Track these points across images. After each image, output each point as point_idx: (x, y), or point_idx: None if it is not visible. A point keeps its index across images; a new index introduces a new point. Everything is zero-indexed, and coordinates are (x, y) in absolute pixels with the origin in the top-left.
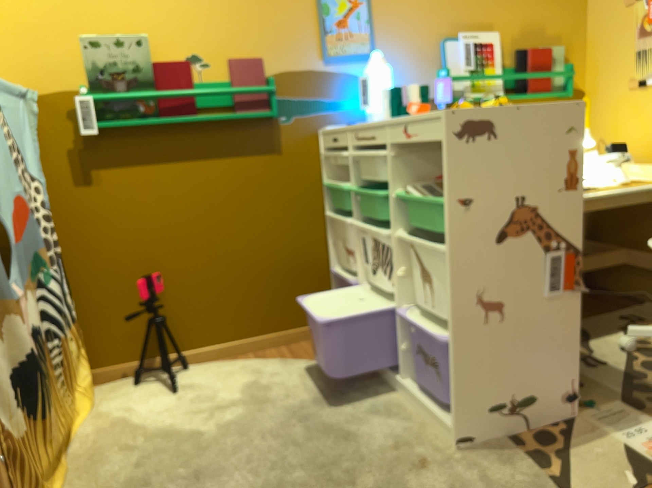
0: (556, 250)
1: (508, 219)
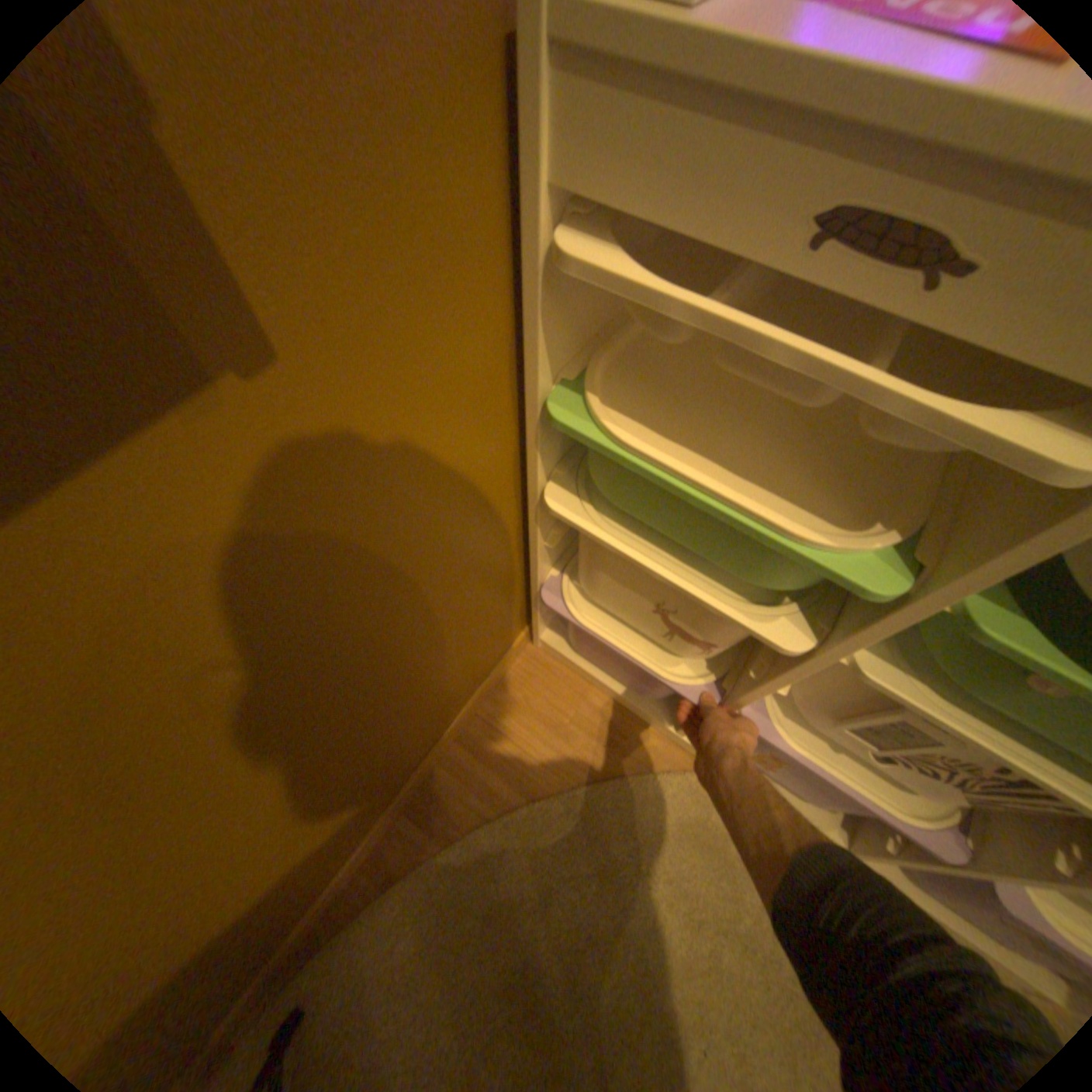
0: None
1: None
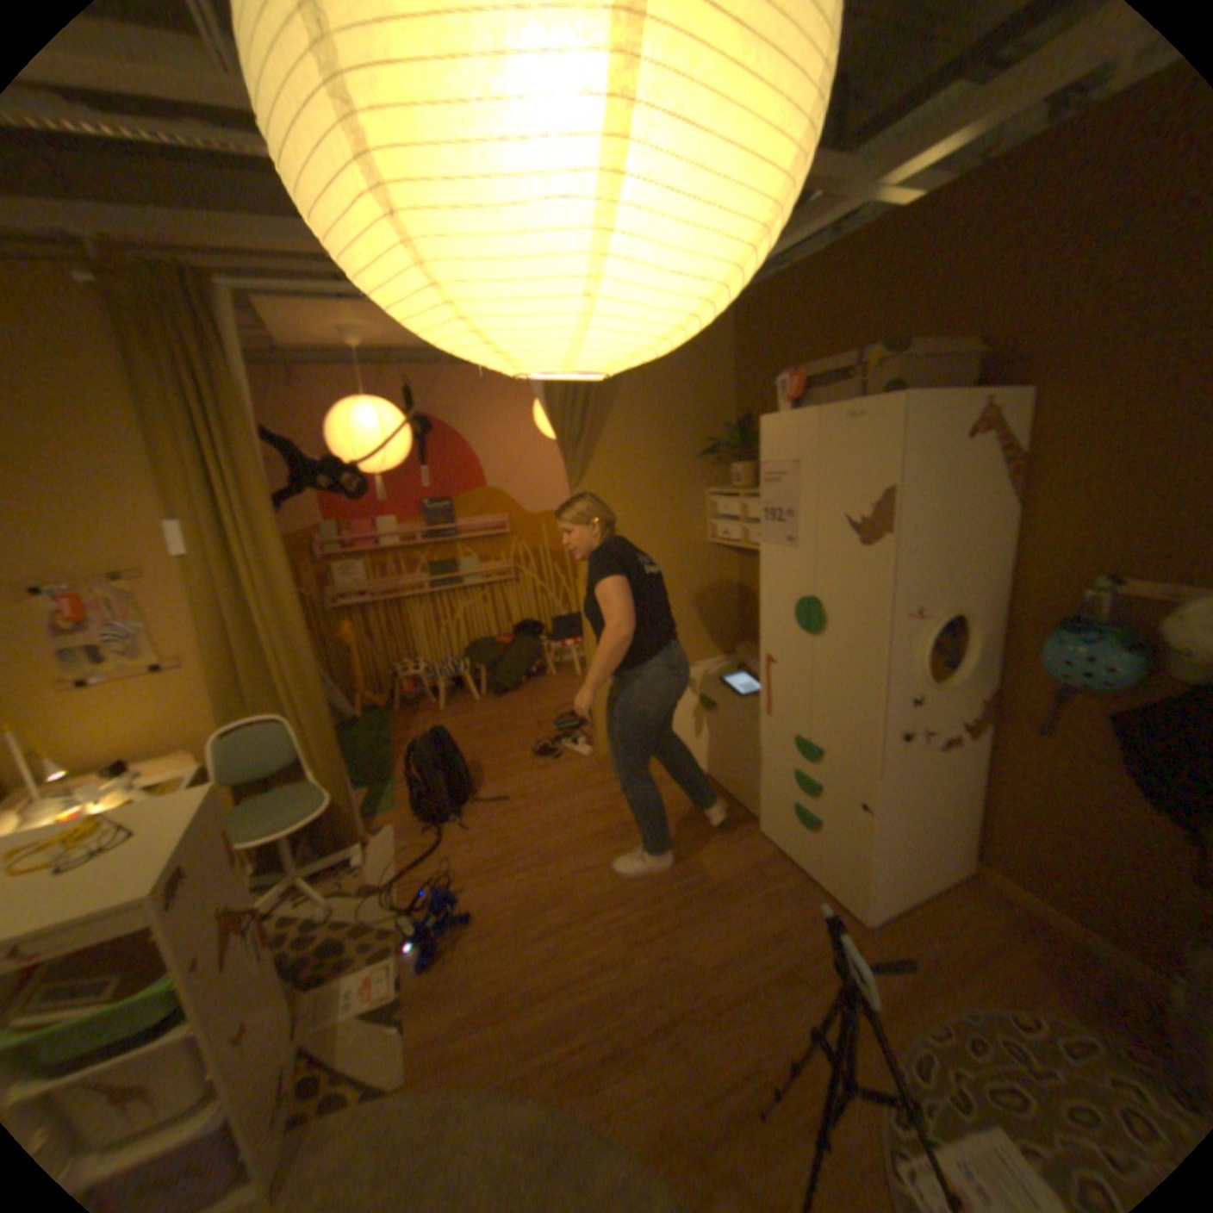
0: (244, 929)
1: (216, 942)
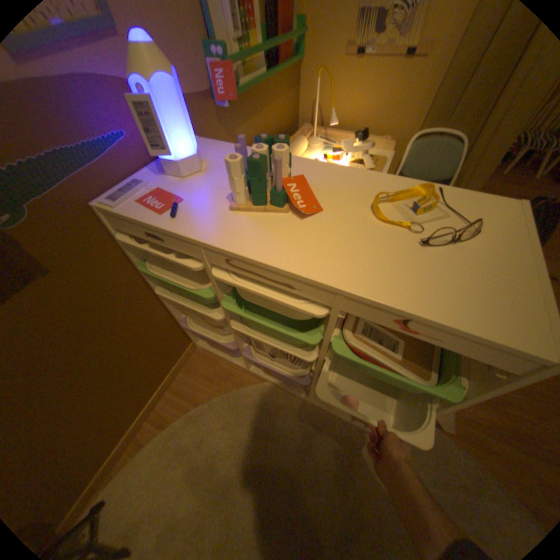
0: None
1: None
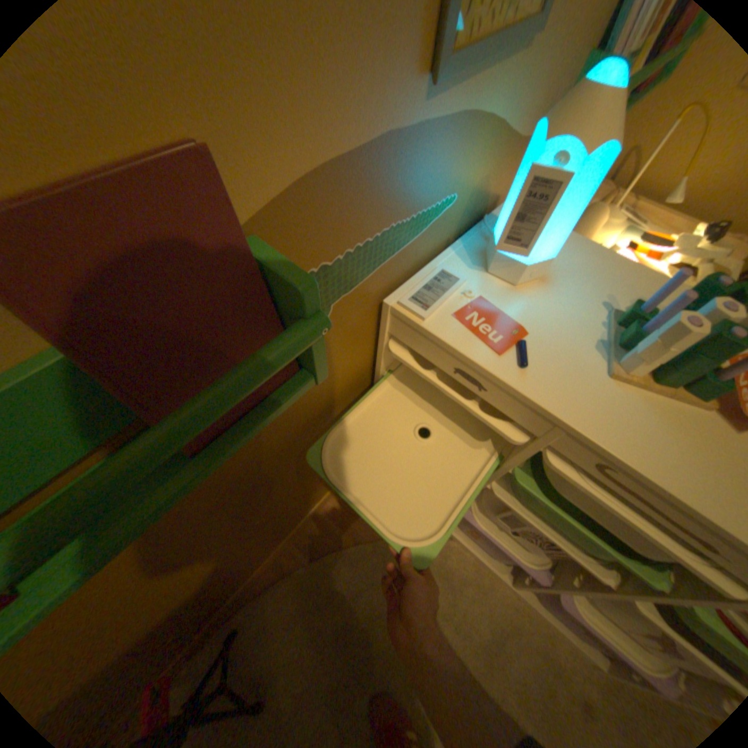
0: None
1: None
